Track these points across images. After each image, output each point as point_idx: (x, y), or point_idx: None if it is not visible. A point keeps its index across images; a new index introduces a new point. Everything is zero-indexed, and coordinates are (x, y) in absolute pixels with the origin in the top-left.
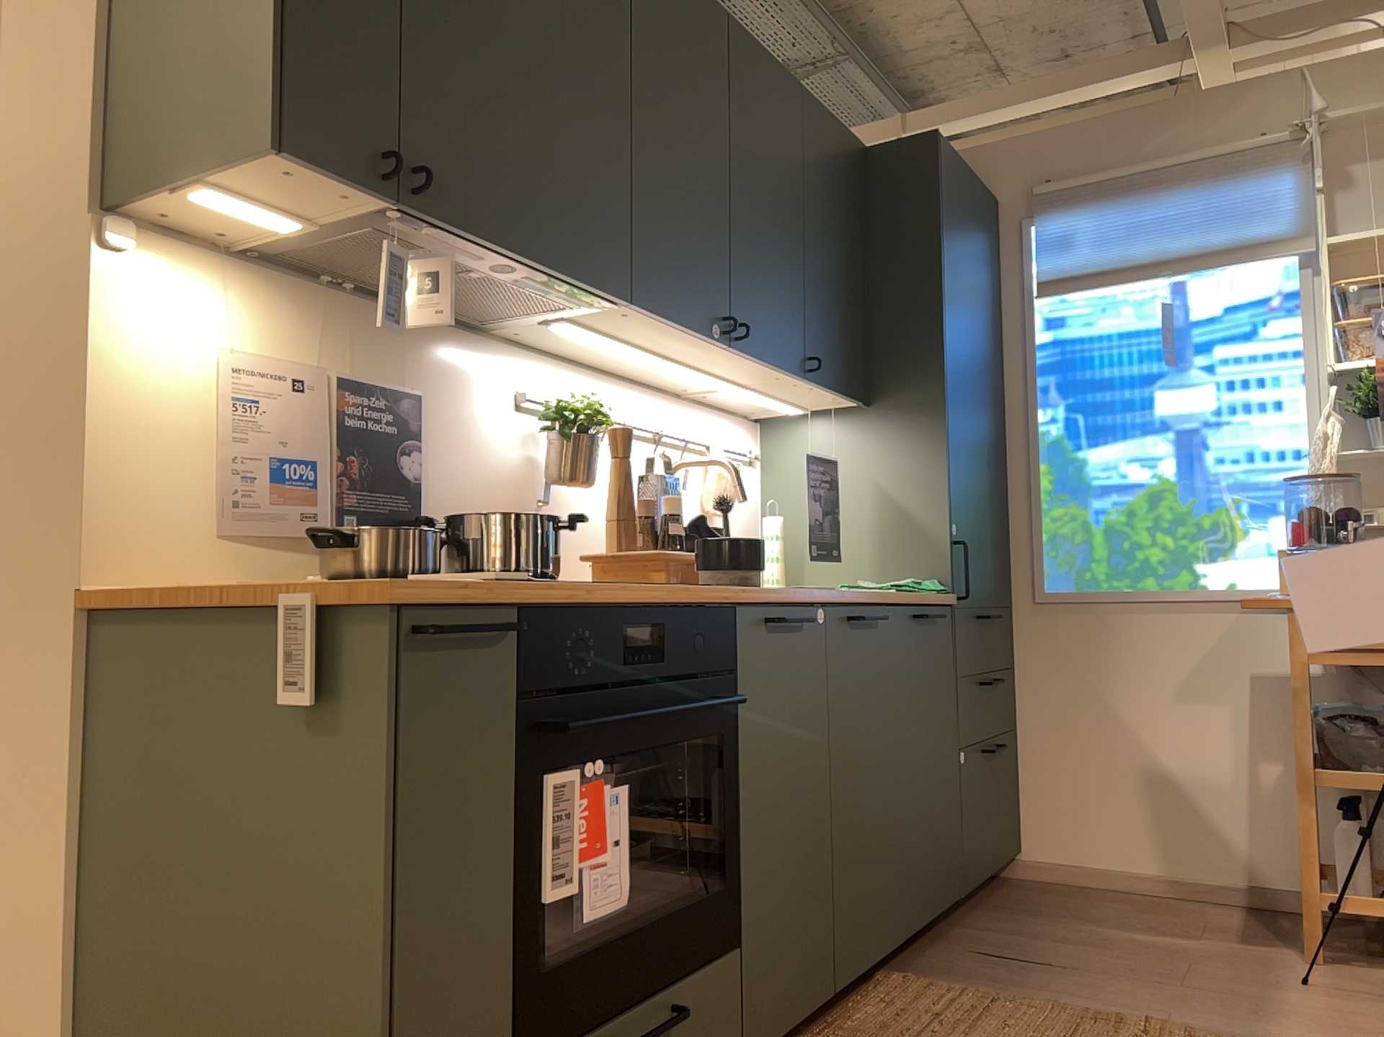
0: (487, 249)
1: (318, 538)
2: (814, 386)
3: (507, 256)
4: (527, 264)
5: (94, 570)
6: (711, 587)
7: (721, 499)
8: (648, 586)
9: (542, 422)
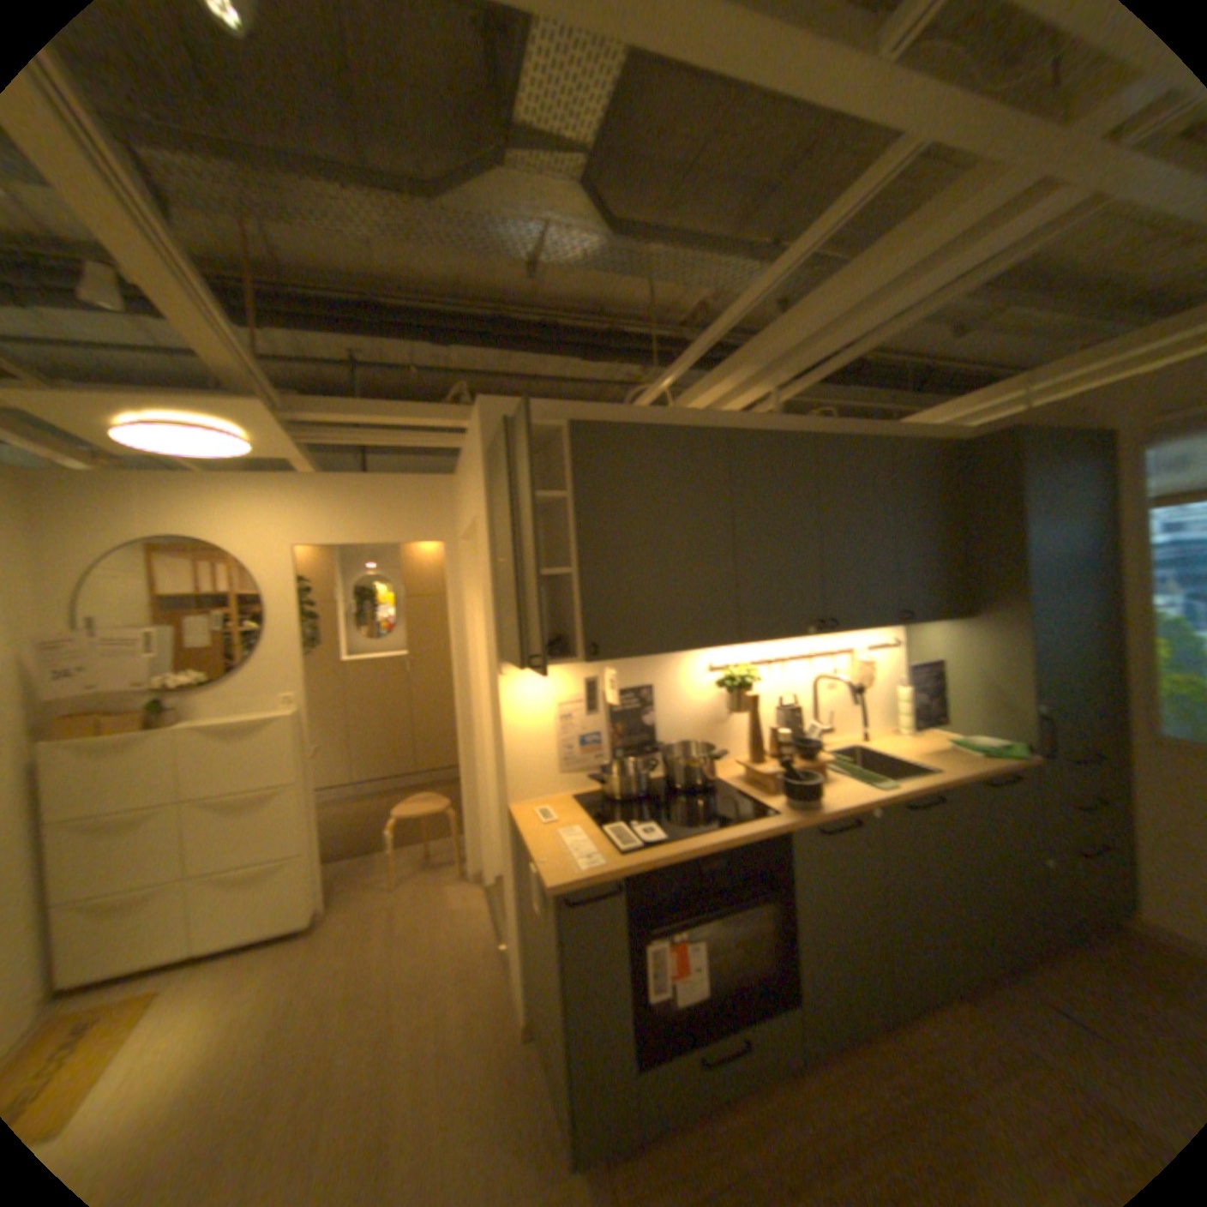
0: (641, 655)
1: (598, 770)
2: (913, 623)
3: (653, 654)
4: (666, 652)
5: (510, 798)
6: (775, 817)
7: (858, 685)
8: (724, 831)
9: (717, 683)
